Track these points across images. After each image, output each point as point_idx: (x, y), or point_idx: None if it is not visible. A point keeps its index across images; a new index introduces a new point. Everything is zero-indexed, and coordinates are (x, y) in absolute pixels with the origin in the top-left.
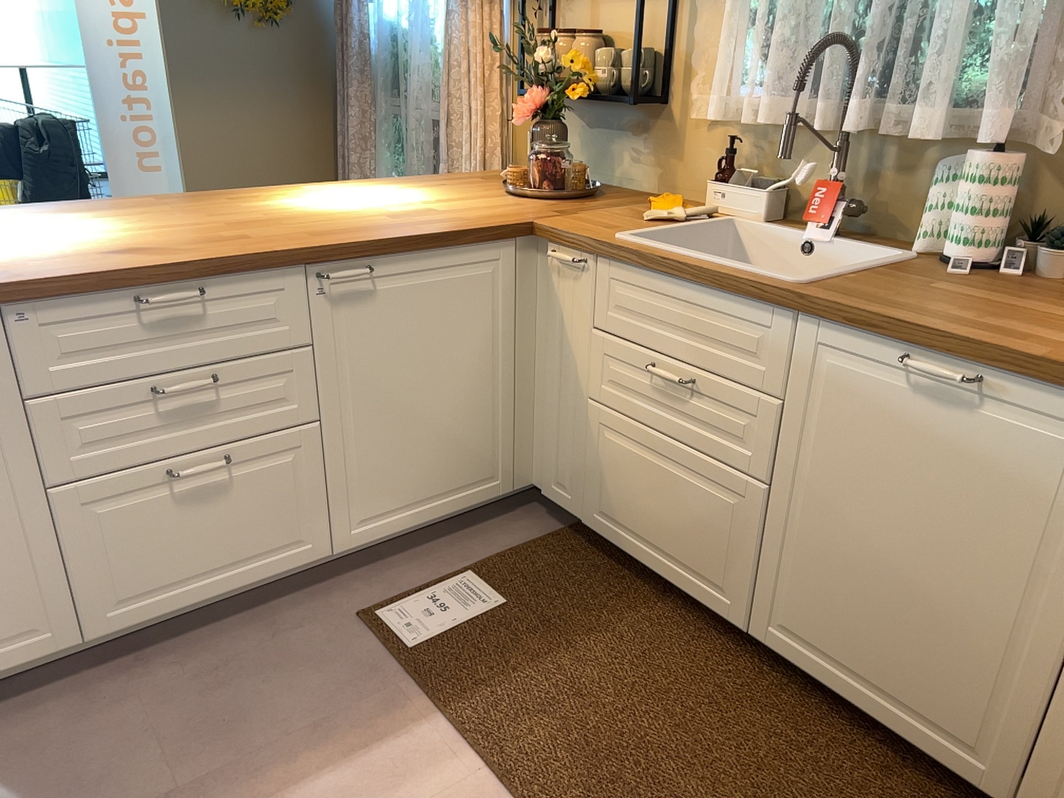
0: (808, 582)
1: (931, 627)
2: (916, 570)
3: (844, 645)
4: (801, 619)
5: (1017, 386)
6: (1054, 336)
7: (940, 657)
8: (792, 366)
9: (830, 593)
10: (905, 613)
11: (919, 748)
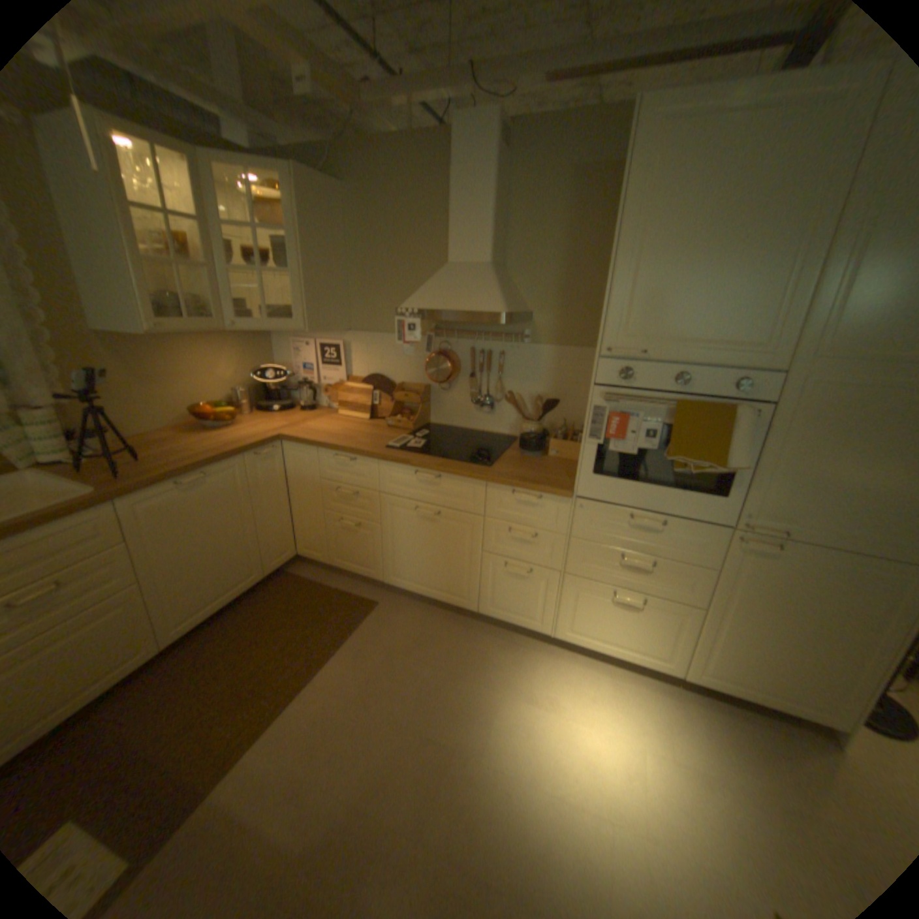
0: (178, 597)
1: (225, 559)
2: (212, 547)
3: (203, 600)
4: (183, 613)
5: (212, 469)
6: (190, 454)
7: (232, 563)
8: (120, 526)
9: (189, 590)
10: (216, 564)
11: (239, 596)
